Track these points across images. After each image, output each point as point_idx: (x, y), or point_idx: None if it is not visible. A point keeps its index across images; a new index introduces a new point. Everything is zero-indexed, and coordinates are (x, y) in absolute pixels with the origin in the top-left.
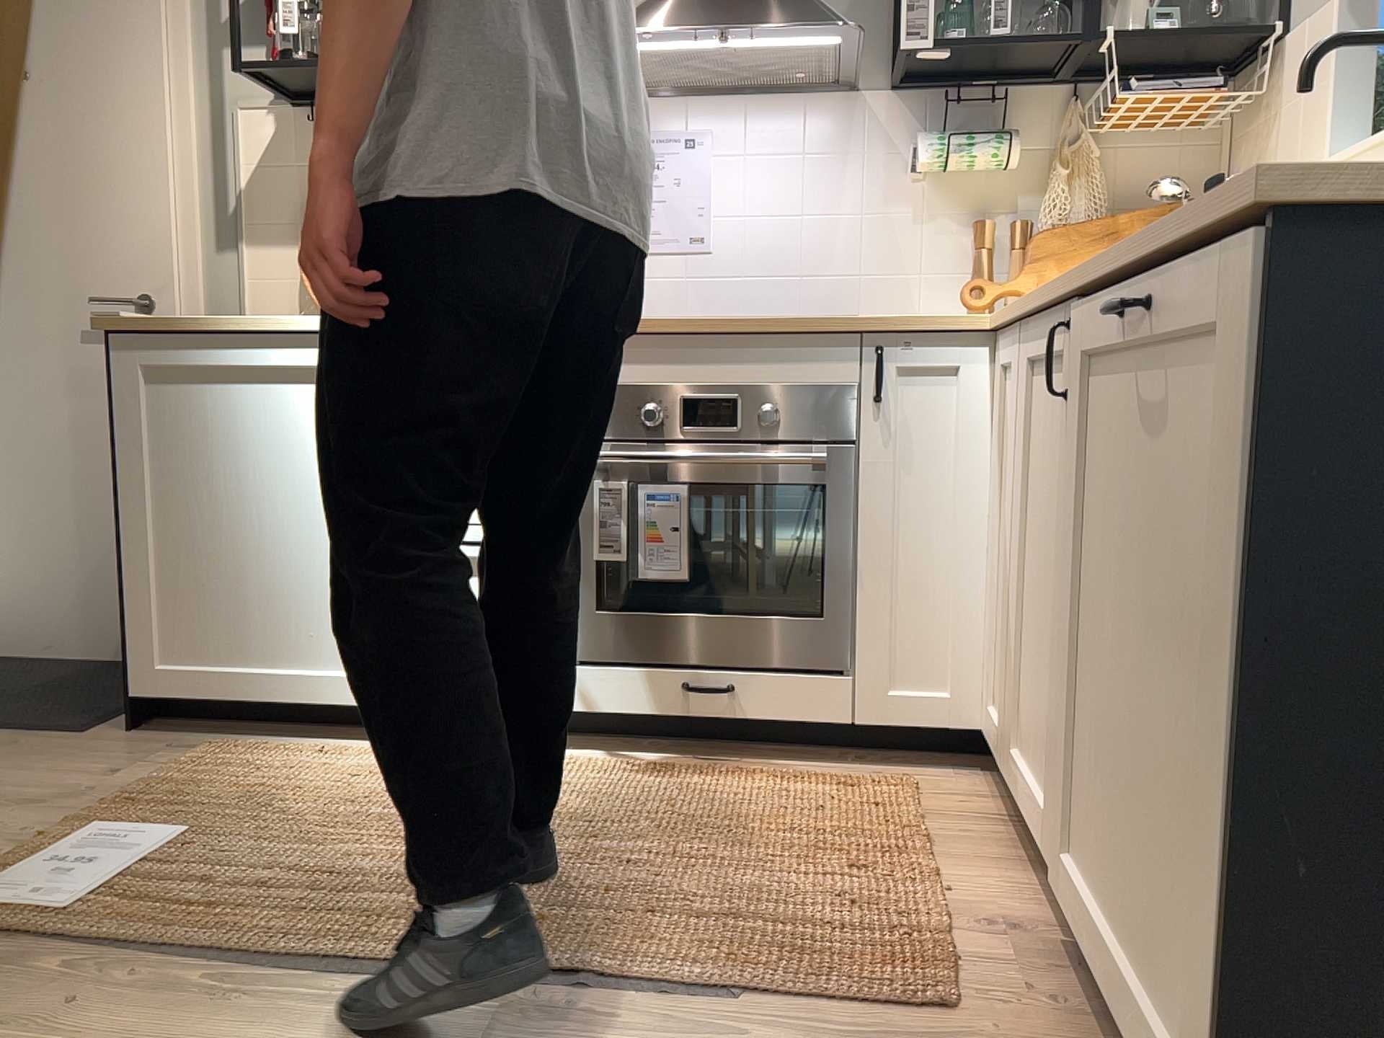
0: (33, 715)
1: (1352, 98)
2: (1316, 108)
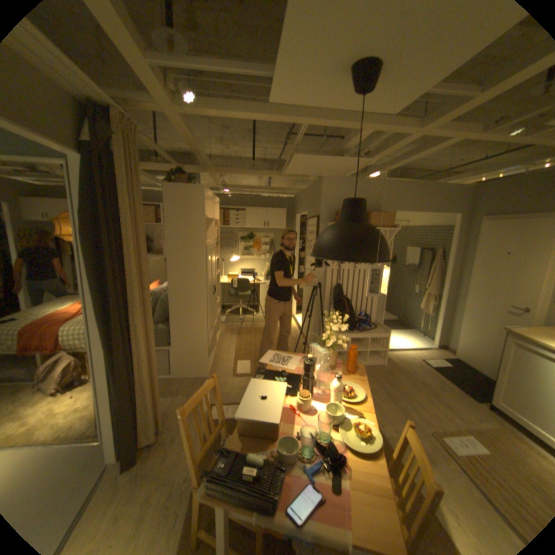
0: (471, 391)
1: None
2: None
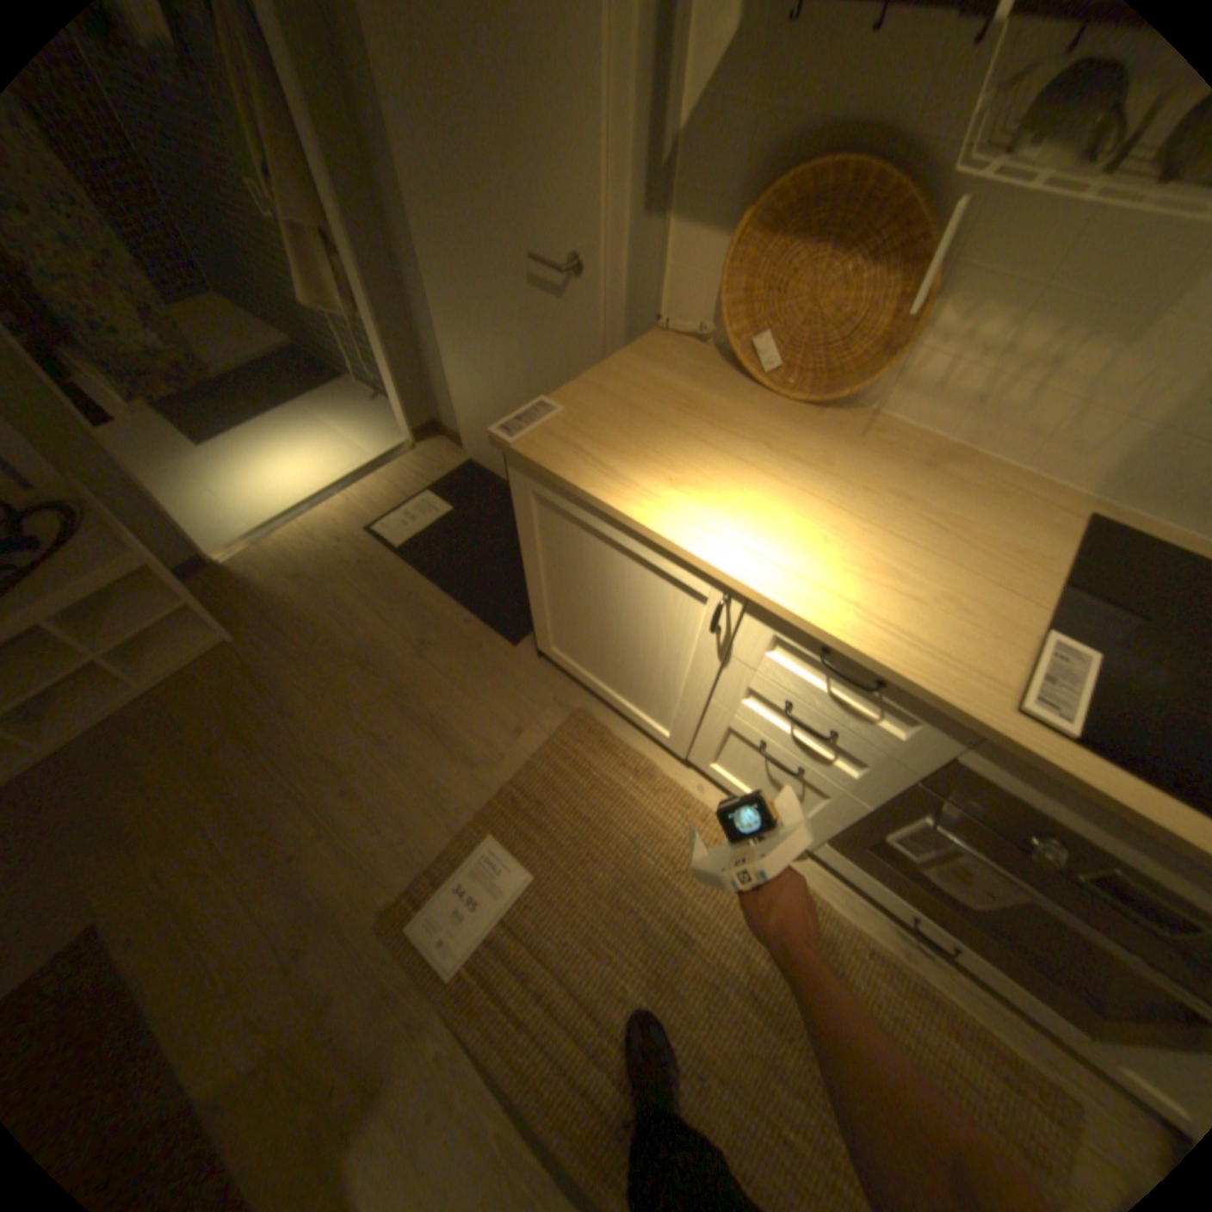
0: (496, 600)
1: None
2: None
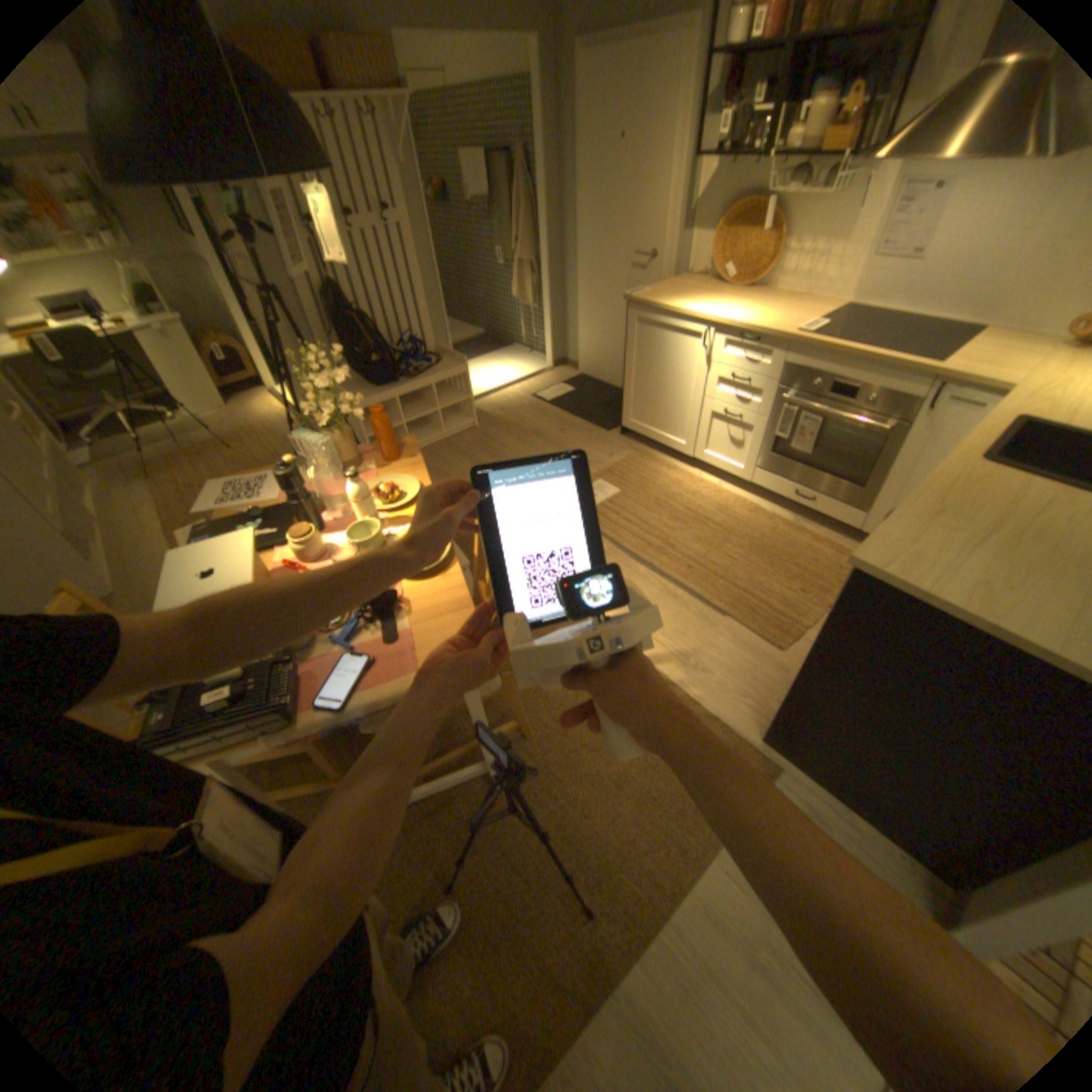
0: (597, 418)
1: None
2: None
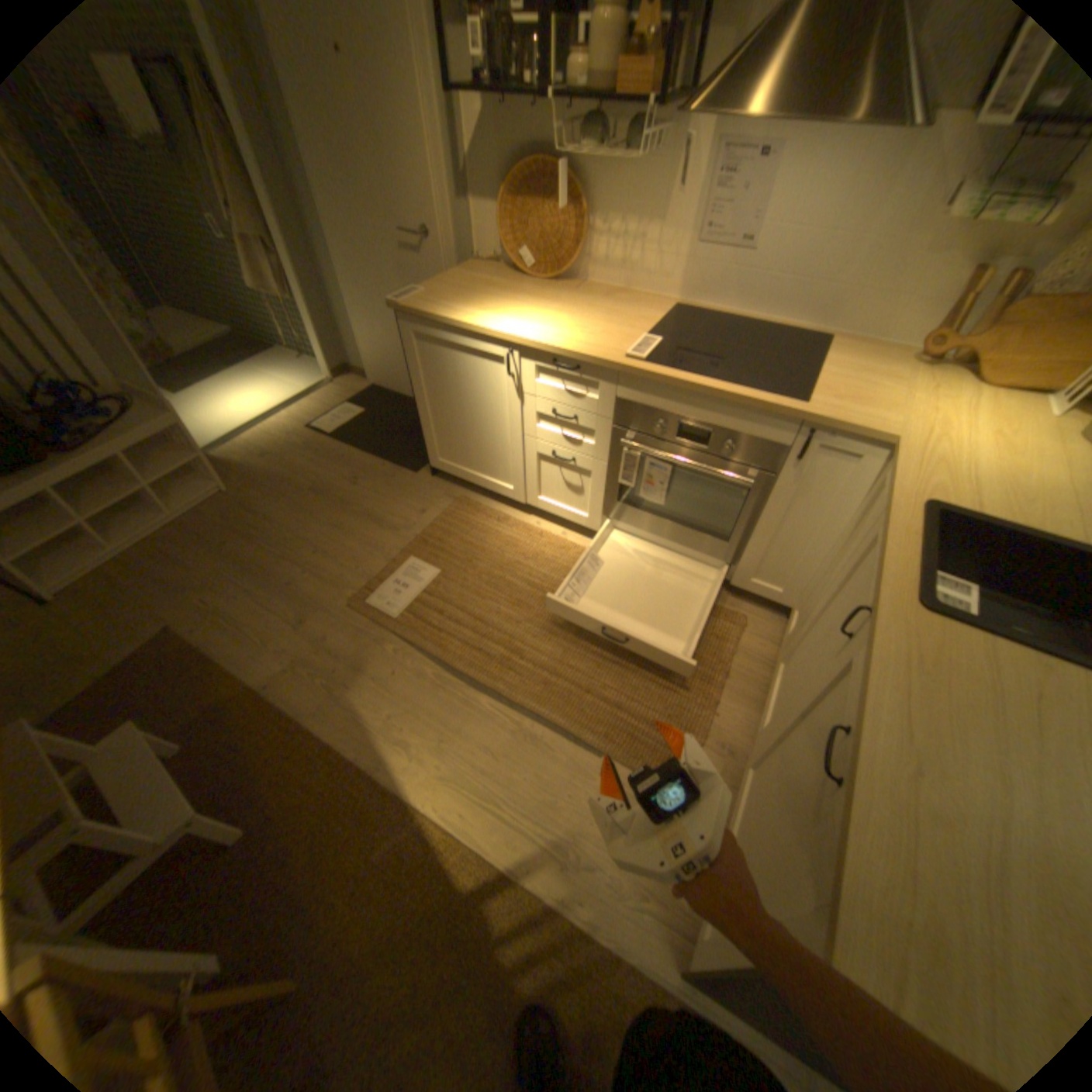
0: (401, 452)
1: None
2: None
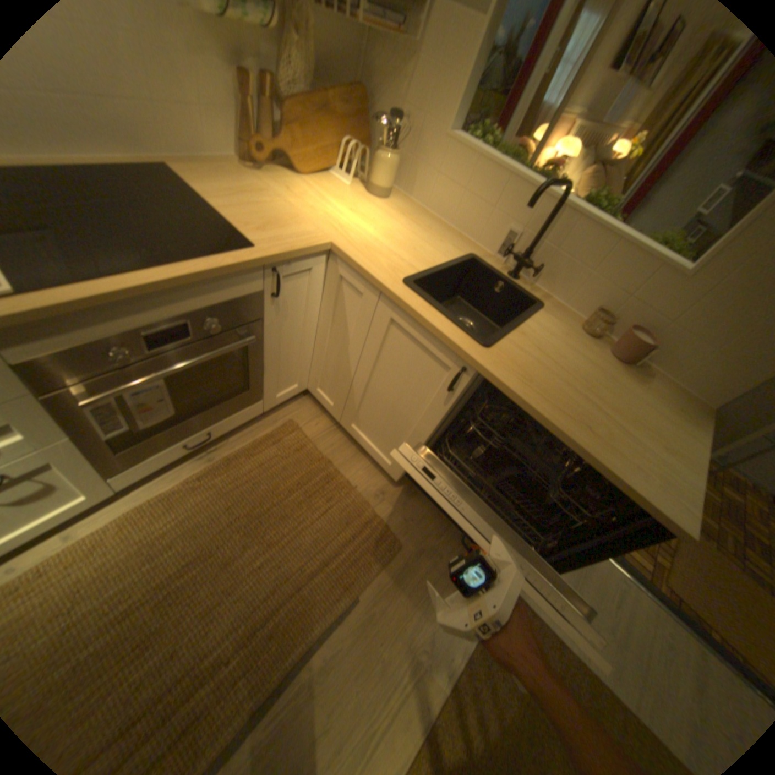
0: None
1: (470, 95)
2: (453, 87)
